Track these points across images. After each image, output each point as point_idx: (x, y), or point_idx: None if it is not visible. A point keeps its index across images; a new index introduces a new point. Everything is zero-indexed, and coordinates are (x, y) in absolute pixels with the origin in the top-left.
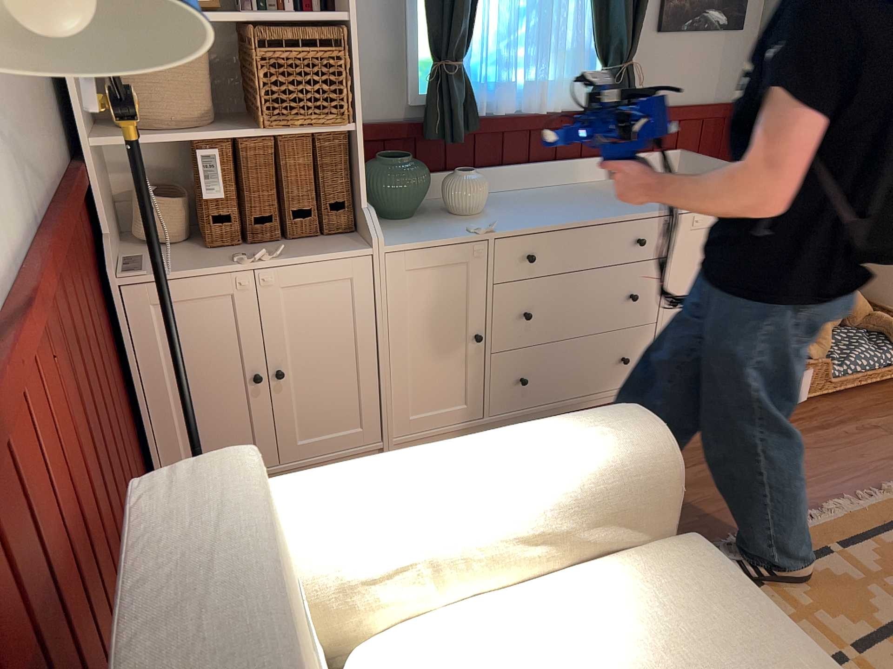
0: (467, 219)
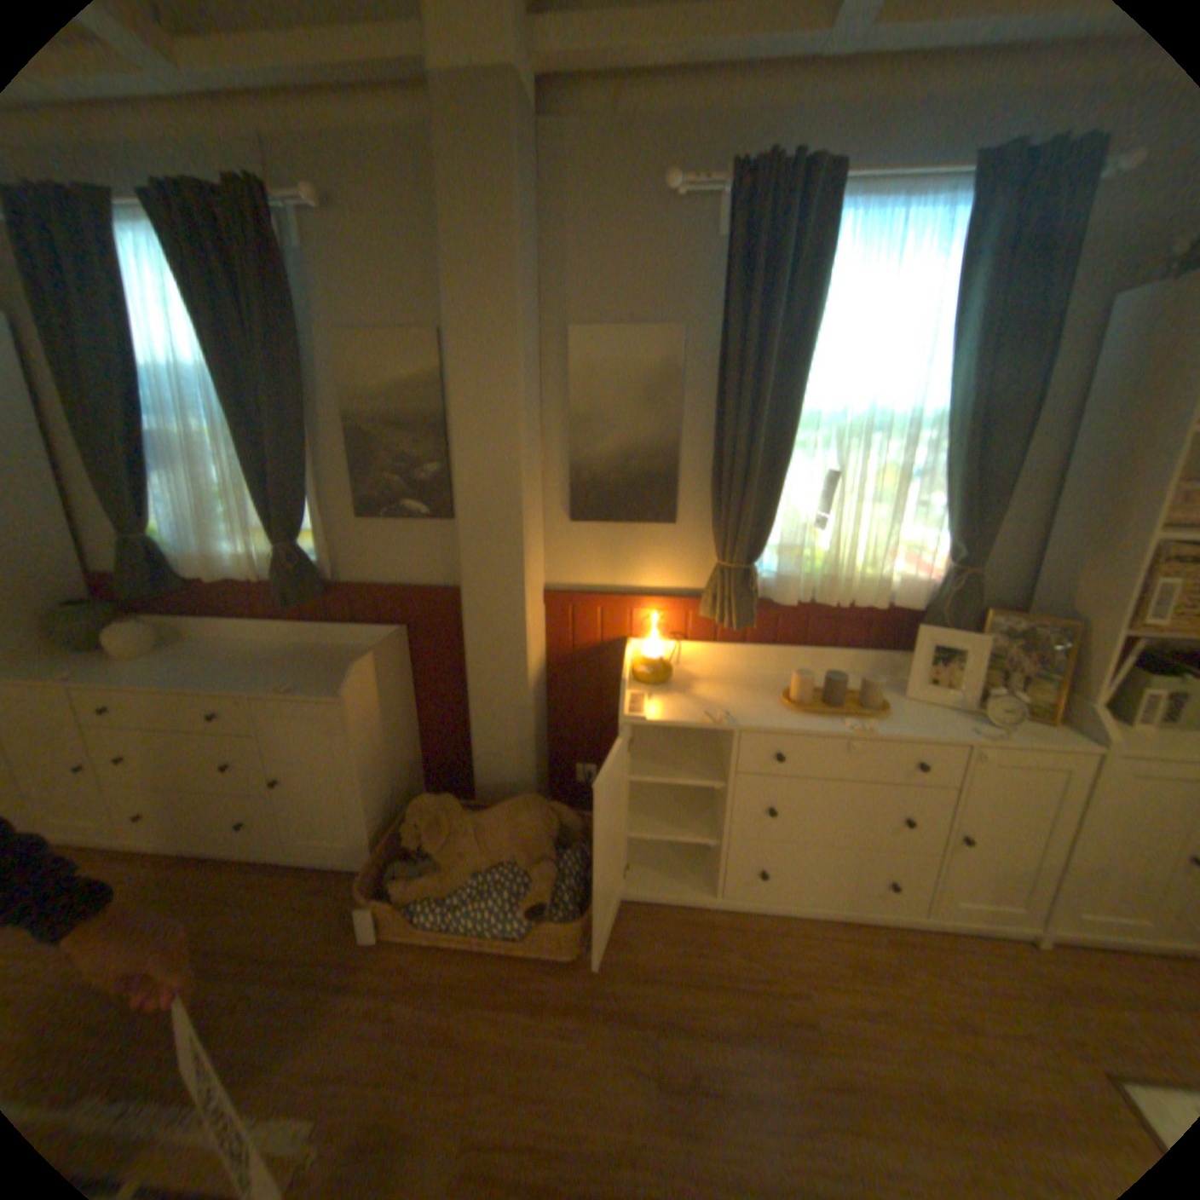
0: (102, 666)
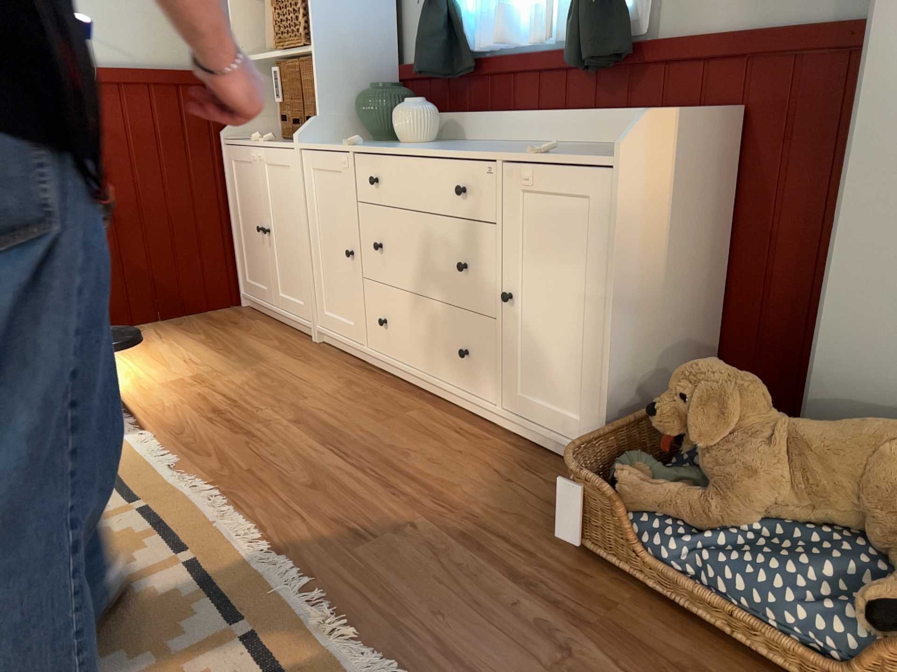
0: (386, 144)
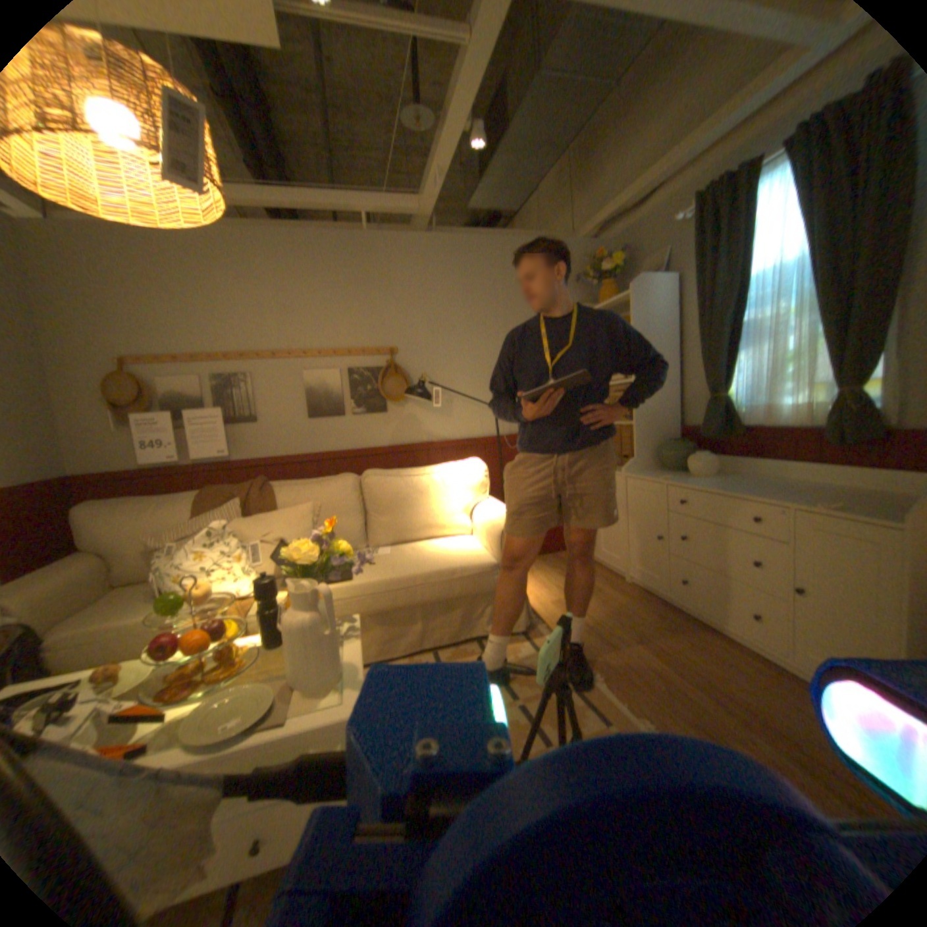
0: (685, 477)
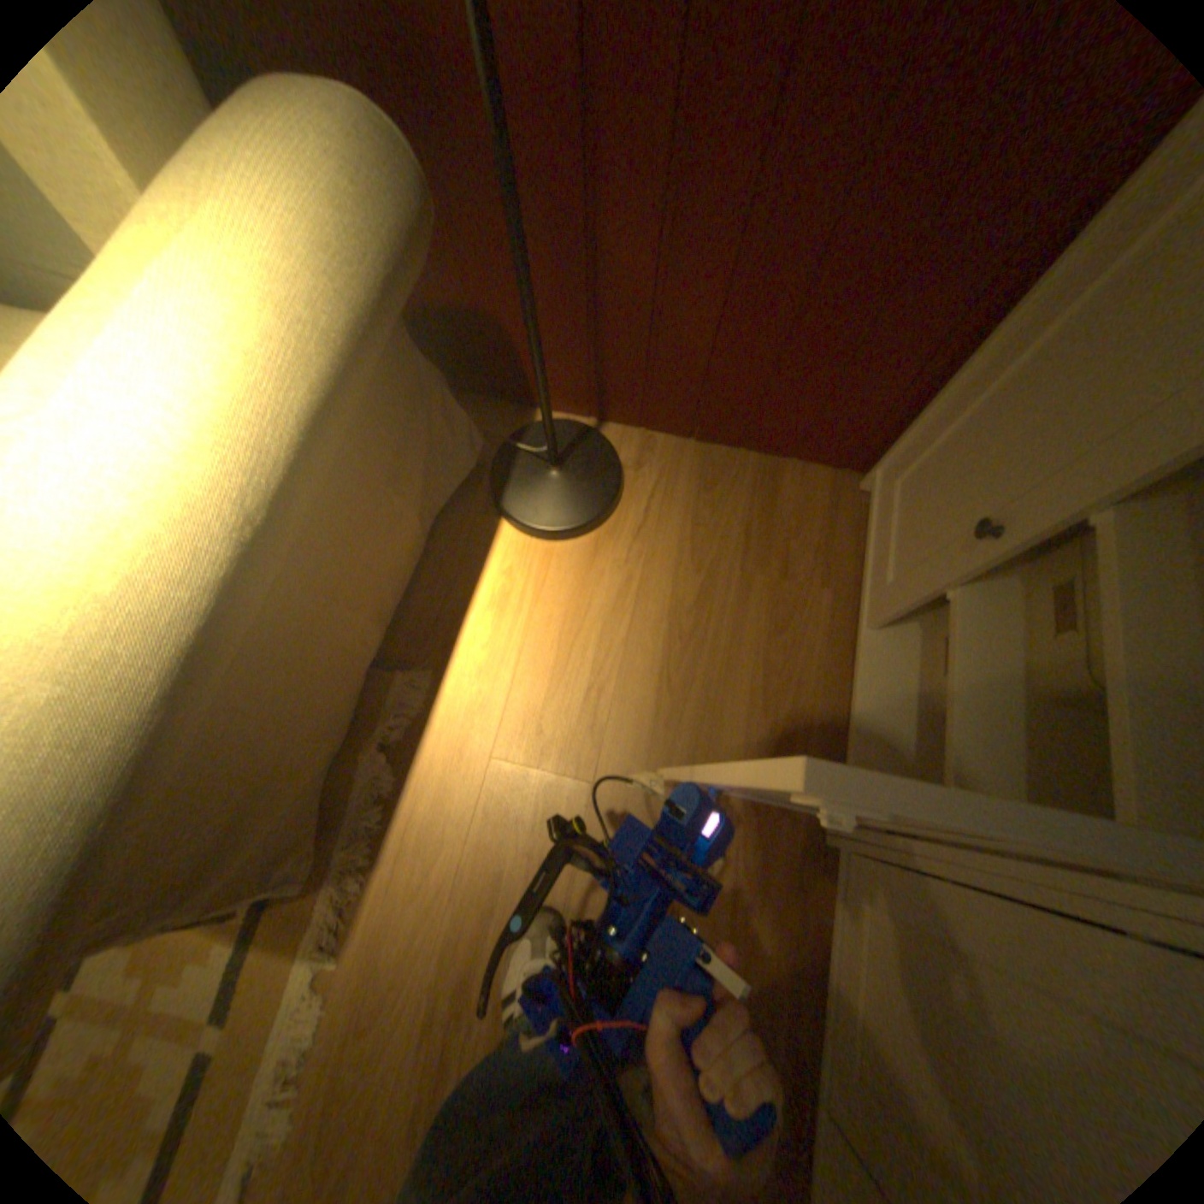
0: None
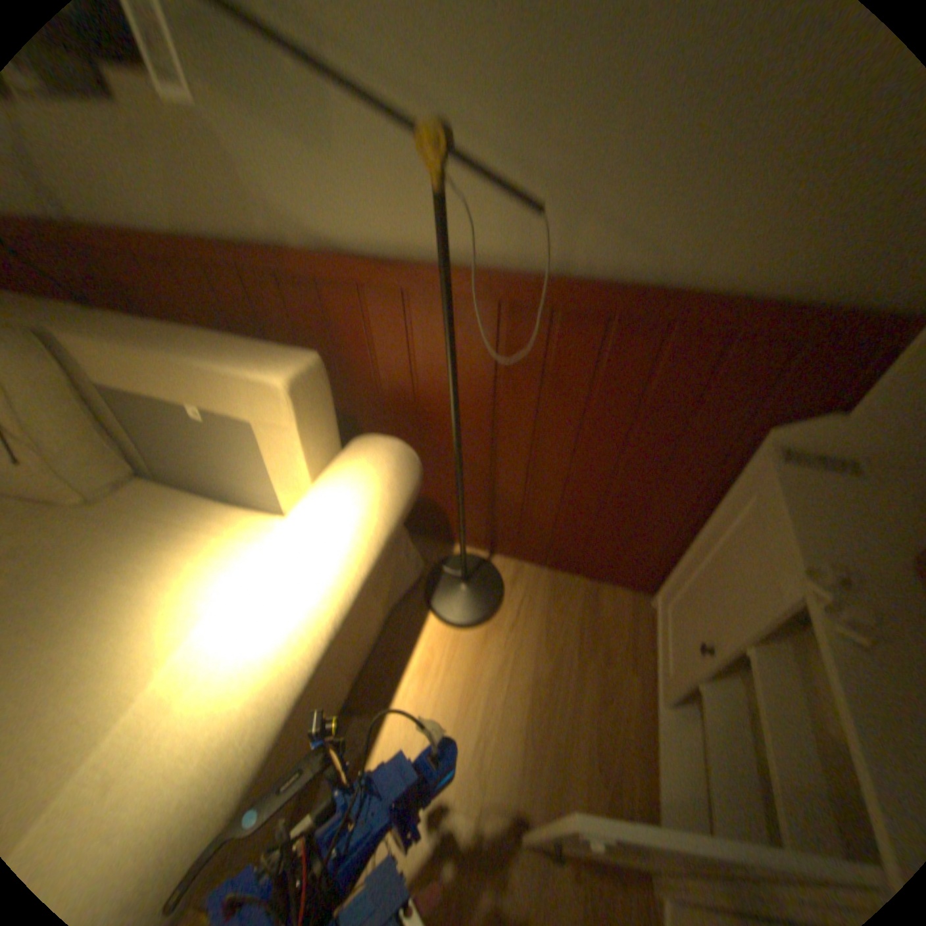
0: None
